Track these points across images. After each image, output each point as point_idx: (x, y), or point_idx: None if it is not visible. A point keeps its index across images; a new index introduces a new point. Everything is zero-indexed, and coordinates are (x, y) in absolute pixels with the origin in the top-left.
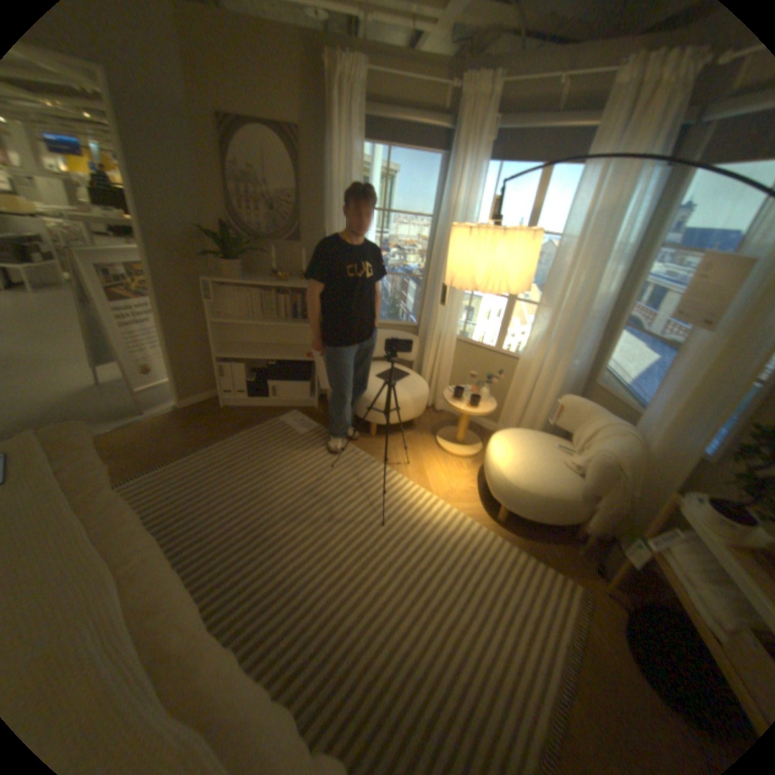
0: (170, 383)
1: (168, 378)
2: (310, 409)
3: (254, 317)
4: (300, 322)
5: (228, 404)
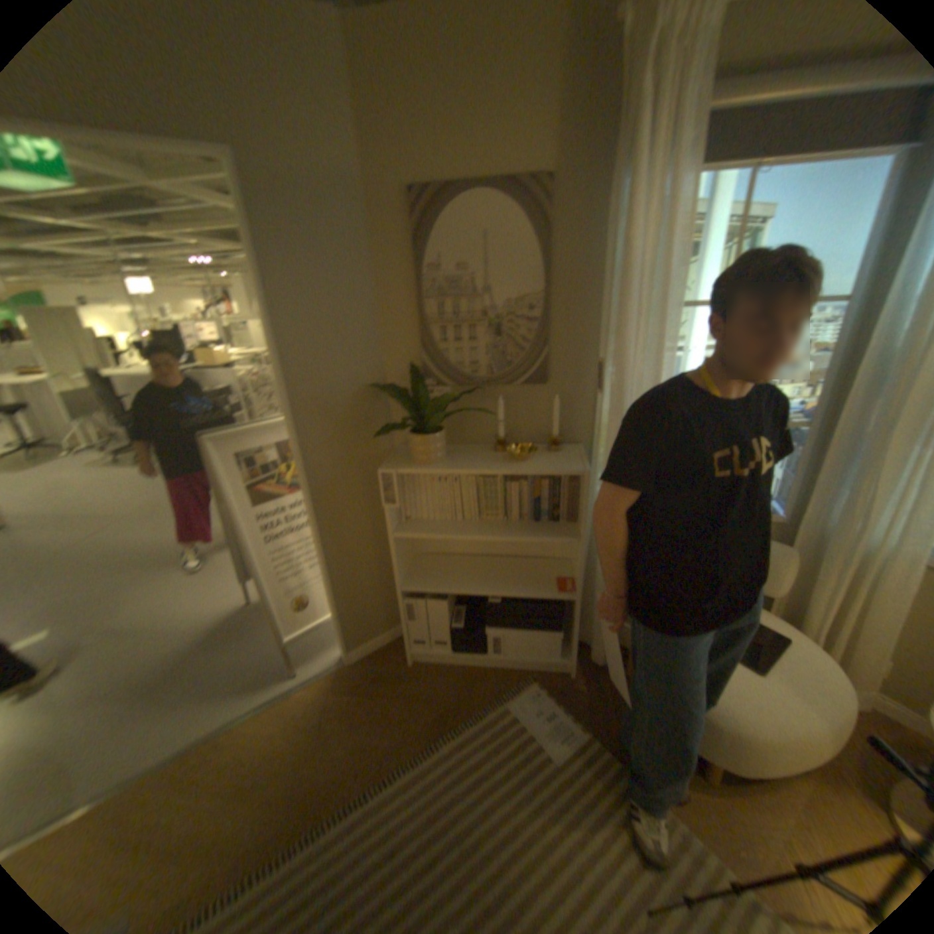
0: (336, 624)
1: (334, 617)
2: (562, 678)
3: (468, 521)
4: (551, 528)
5: (423, 659)
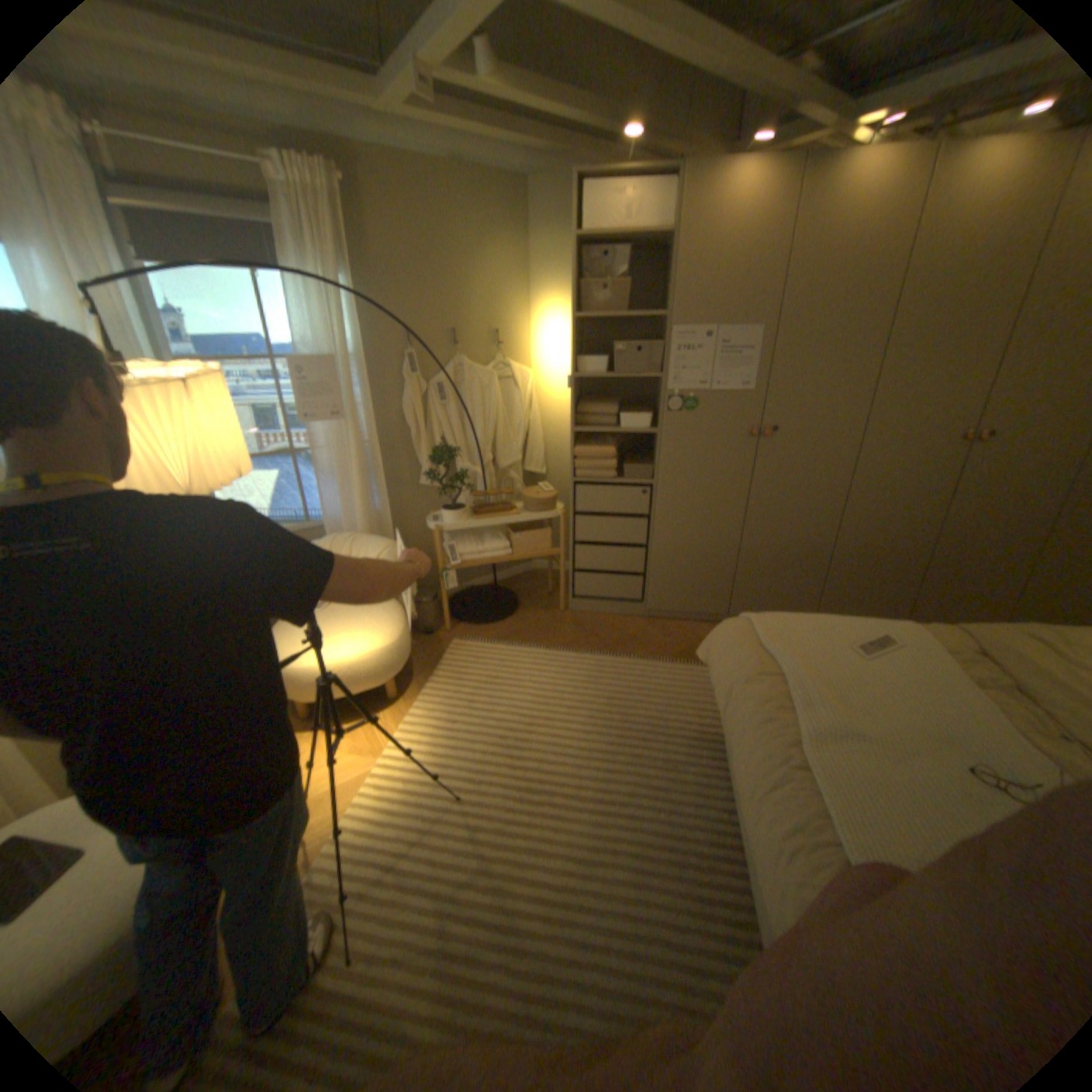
0: None
1: None
2: None
3: None
4: None
5: None
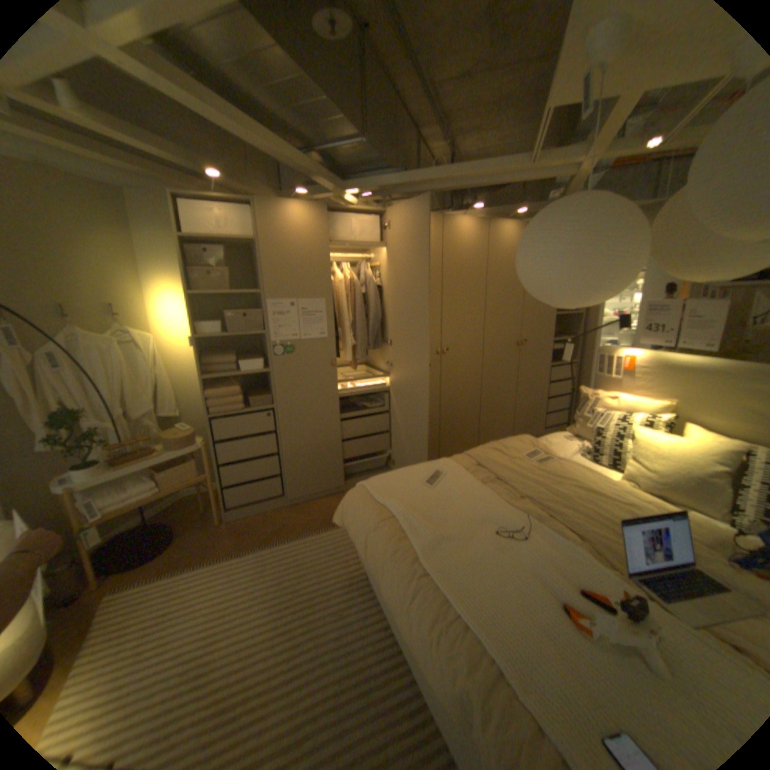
0: None
1: None
2: None
3: None
4: None
5: None
